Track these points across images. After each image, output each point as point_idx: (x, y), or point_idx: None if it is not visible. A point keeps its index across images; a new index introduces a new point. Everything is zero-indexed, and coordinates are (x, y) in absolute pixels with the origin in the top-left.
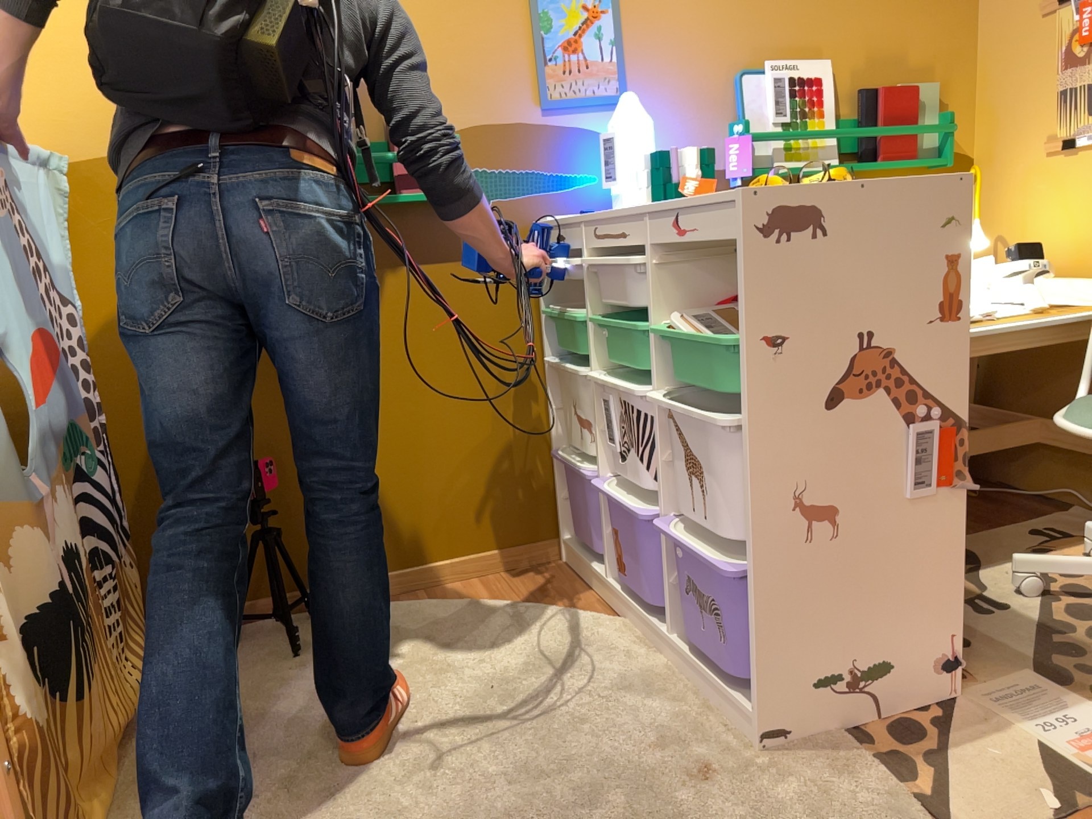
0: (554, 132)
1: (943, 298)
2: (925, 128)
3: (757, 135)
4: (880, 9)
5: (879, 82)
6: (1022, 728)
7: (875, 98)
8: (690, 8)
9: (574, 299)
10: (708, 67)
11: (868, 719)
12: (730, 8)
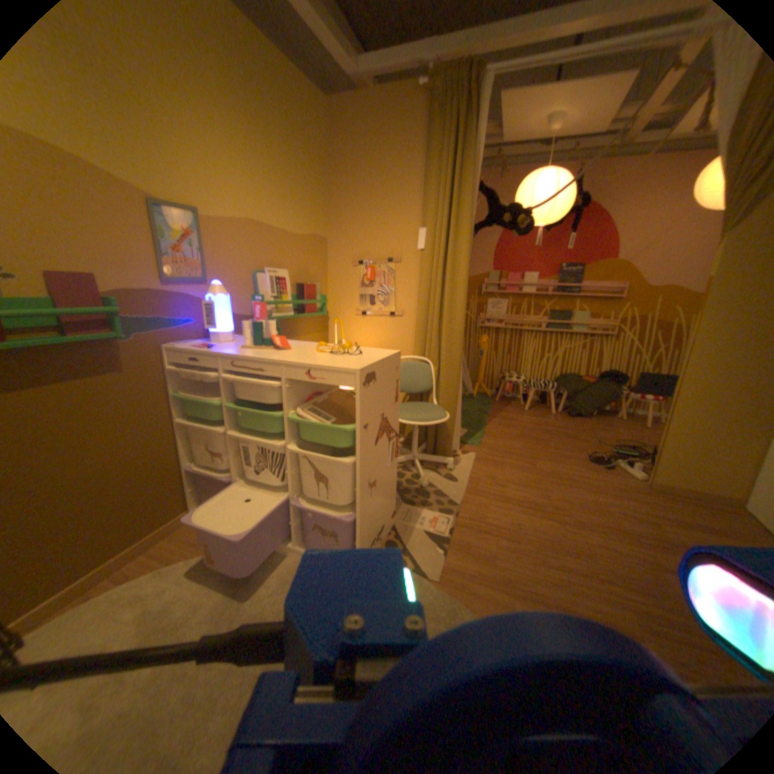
0: (169, 295)
1: (396, 393)
2: (319, 301)
3: (265, 301)
4: (301, 250)
5: (302, 280)
6: (415, 525)
7: (303, 288)
8: (233, 237)
9: (189, 387)
10: (242, 267)
11: (380, 545)
12: (250, 240)
